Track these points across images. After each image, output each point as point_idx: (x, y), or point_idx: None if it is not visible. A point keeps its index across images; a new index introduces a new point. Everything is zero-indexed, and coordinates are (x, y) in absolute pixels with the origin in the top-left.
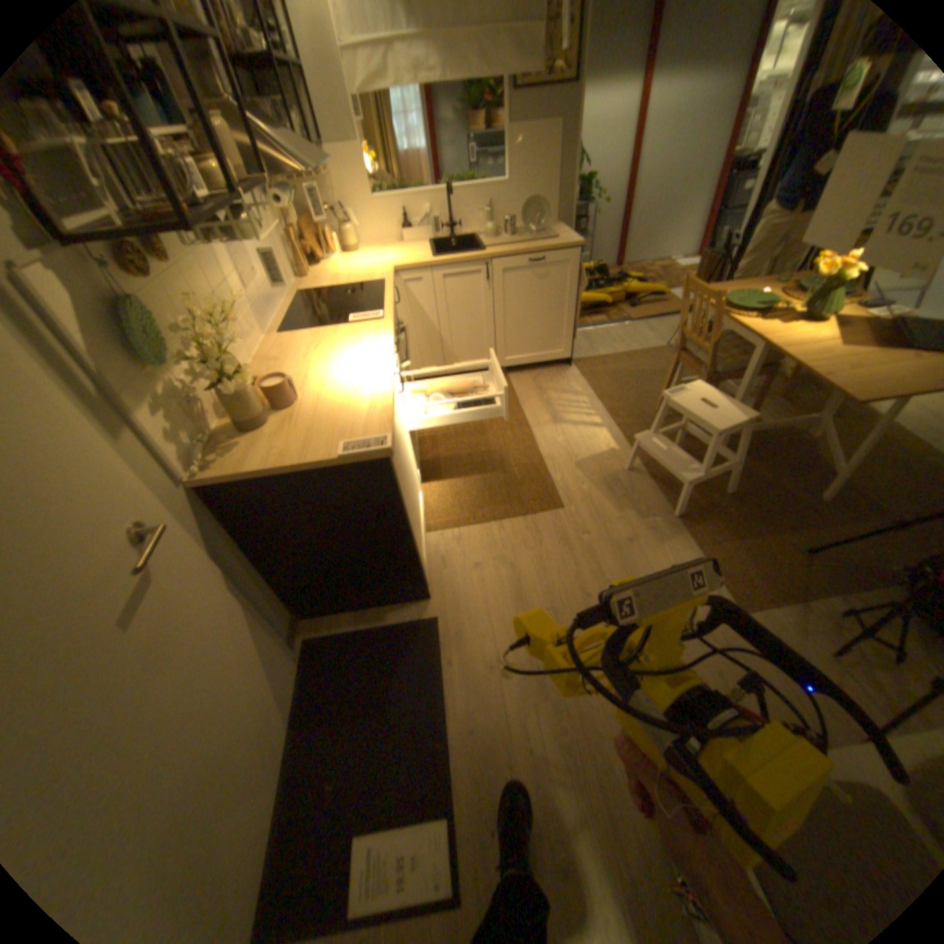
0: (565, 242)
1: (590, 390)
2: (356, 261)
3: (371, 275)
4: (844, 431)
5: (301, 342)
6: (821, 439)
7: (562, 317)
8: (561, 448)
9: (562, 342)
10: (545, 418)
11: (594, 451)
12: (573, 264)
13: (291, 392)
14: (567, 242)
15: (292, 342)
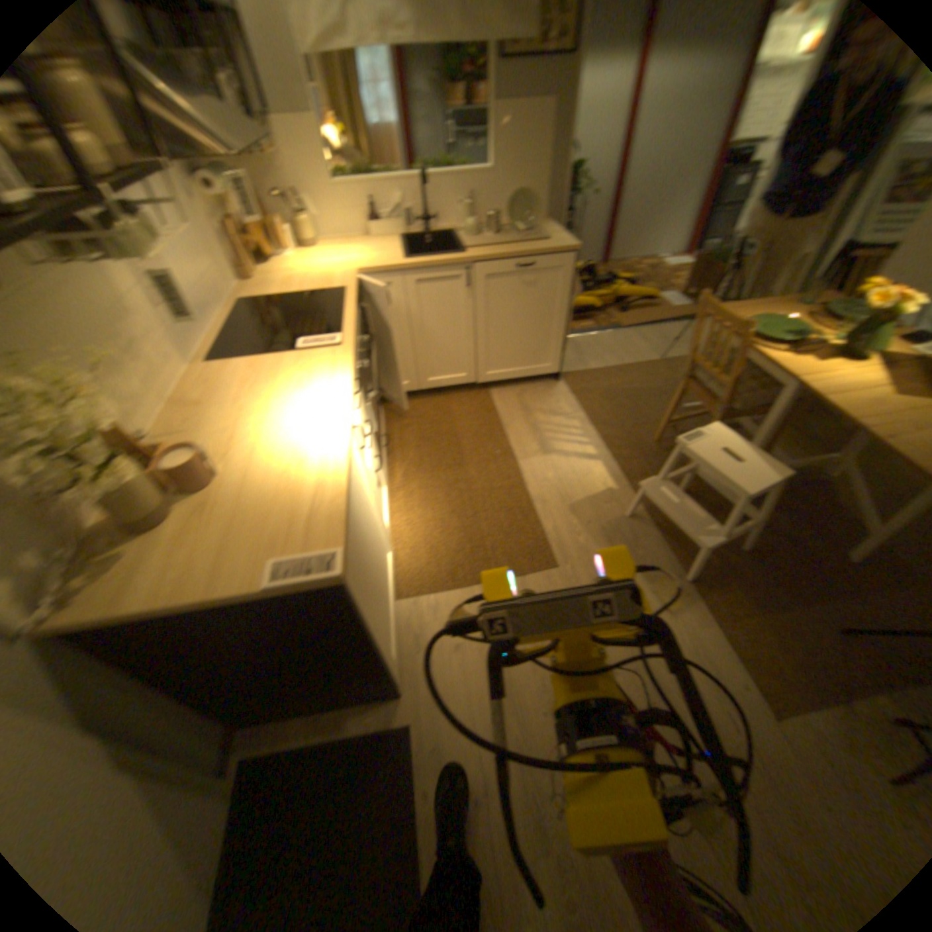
0: (555, 243)
1: (580, 413)
2: (310, 260)
3: (327, 281)
4: (862, 470)
5: (229, 379)
6: (838, 480)
7: (548, 326)
8: (551, 488)
9: (547, 353)
10: (531, 448)
11: (588, 492)
12: (563, 269)
13: (205, 463)
14: (557, 244)
15: (217, 378)
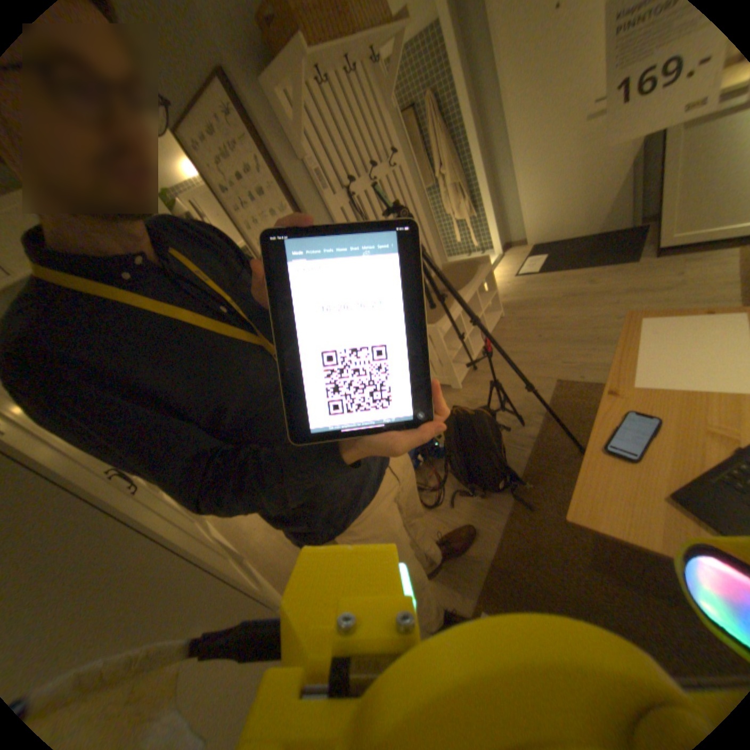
0: None
1: None
2: None
3: None
4: None
5: None
6: None
7: None
8: None
9: None
10: None
11: None
12: None
13: None
14: None
15: None
